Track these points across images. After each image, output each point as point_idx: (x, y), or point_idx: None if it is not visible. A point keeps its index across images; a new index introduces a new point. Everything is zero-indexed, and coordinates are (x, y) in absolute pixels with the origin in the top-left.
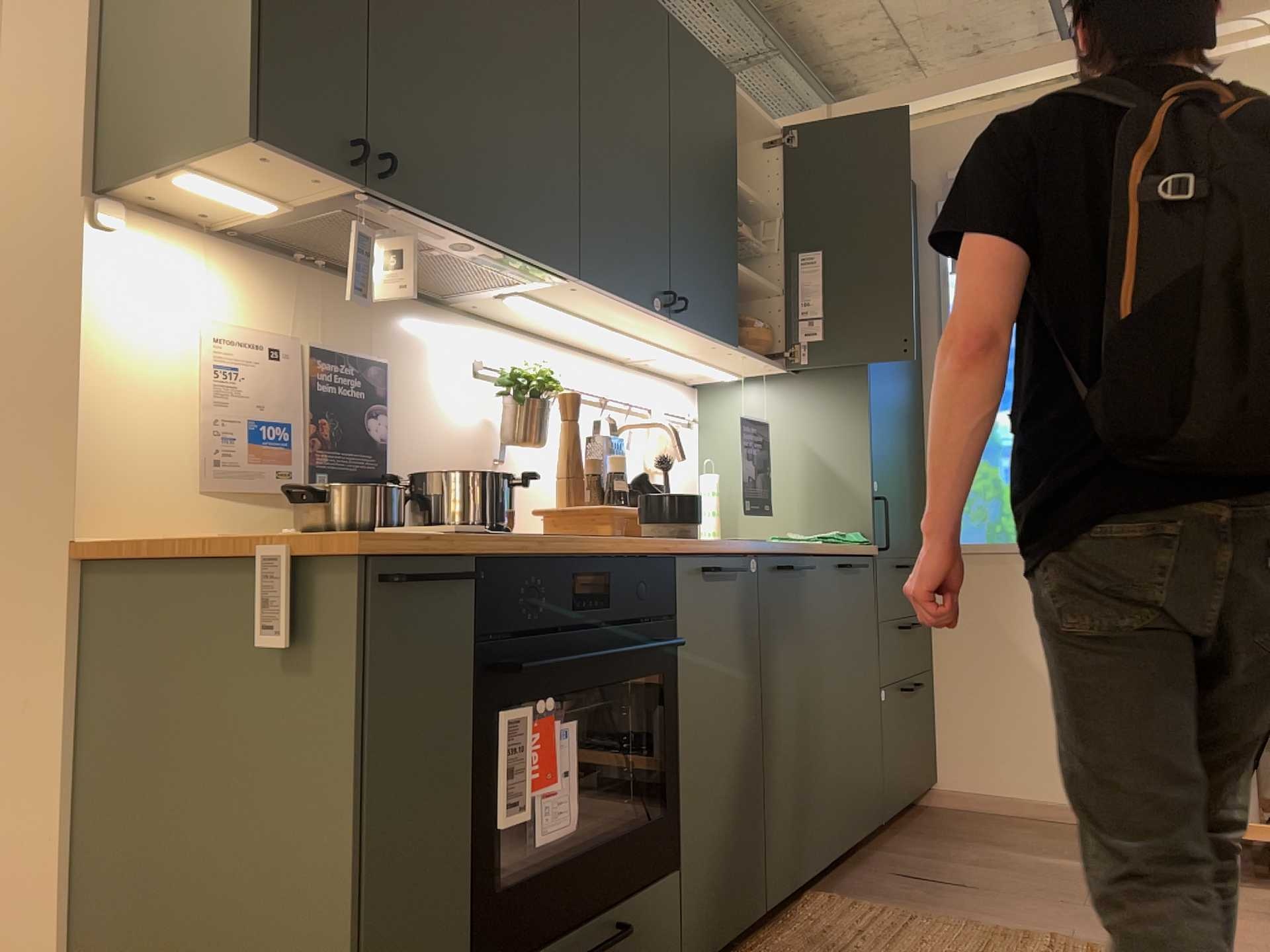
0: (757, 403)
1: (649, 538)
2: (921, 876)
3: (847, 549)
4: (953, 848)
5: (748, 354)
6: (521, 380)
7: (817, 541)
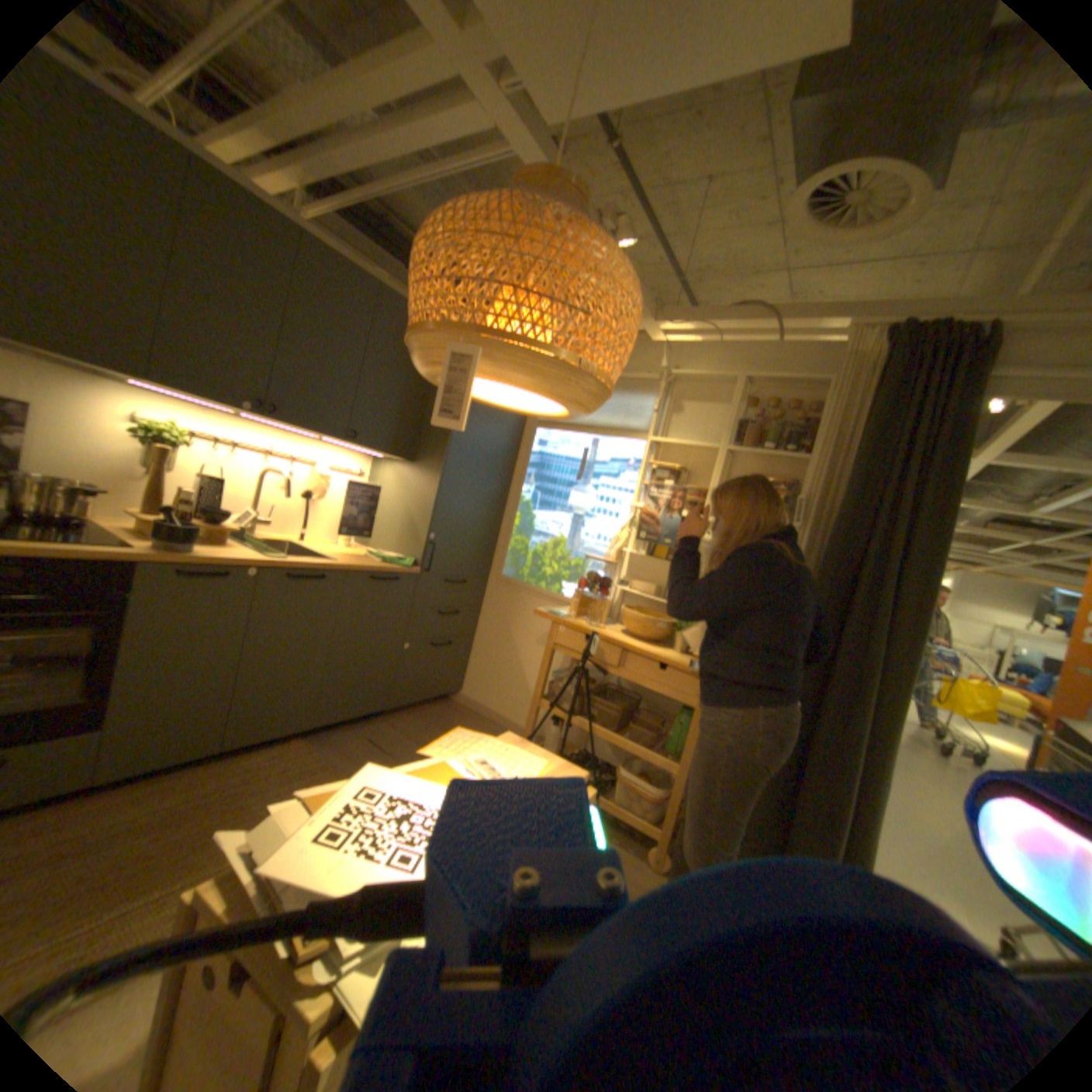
0: (392, 472)
1: (125, 547)
2: (378, 742)
3: (385, 566)
4: (422, 728)
5: (359, 445)
6: (138, 431)
7: (379, 557)
